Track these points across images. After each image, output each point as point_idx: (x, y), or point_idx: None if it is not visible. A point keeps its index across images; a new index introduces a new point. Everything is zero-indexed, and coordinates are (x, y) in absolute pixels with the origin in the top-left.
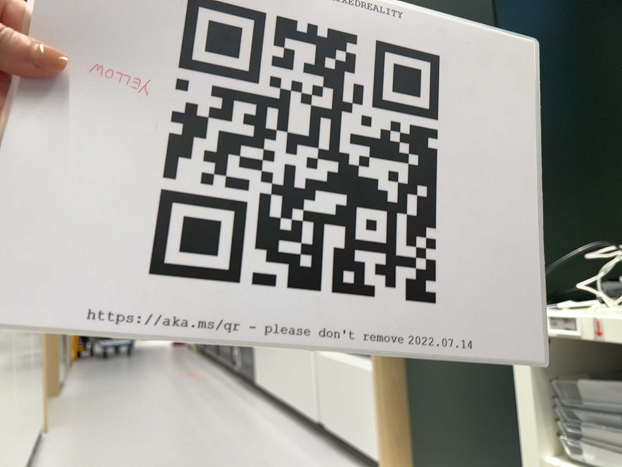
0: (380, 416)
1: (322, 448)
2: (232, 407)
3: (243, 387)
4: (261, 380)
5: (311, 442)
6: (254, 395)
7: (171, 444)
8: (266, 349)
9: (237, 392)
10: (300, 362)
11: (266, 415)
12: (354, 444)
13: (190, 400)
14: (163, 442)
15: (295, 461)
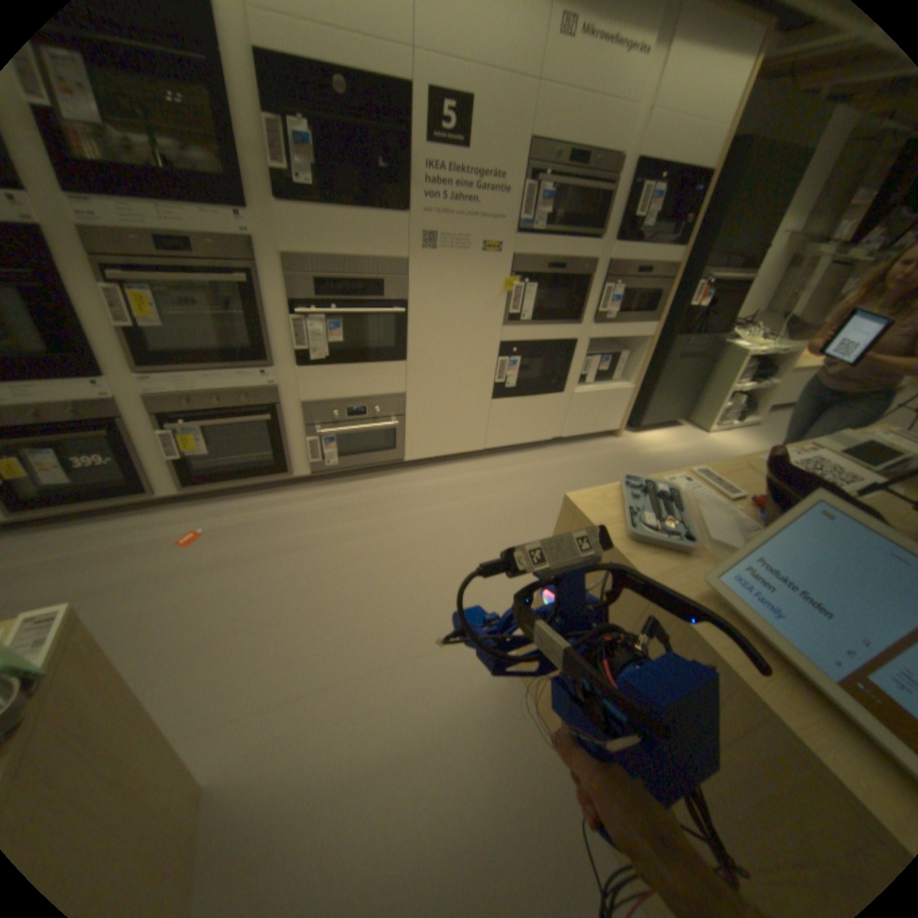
0: (624, 407)
1: (558, 450)
2: (436, 490)
3: (344, 483)
4: (427, 451)
5: (548, 453)
6: (391, 475)
7: (550, 523)
8: (452, 416)
9: (367, 488)
10: (536, 407)
11: (477, 469)
12: (593, 432)
13: (386, 526)
14: (545, 528)
15: (582, 461)
